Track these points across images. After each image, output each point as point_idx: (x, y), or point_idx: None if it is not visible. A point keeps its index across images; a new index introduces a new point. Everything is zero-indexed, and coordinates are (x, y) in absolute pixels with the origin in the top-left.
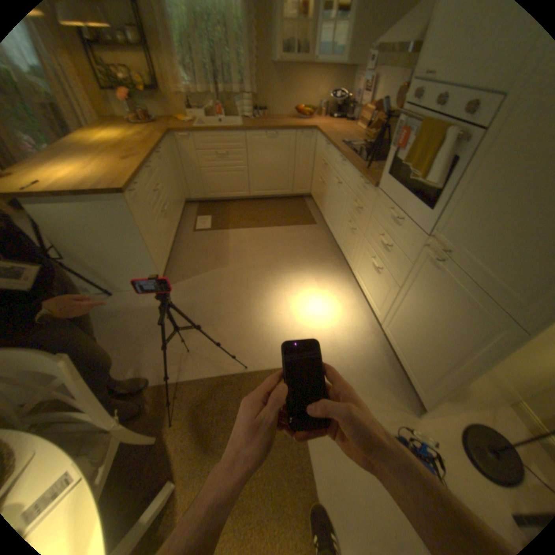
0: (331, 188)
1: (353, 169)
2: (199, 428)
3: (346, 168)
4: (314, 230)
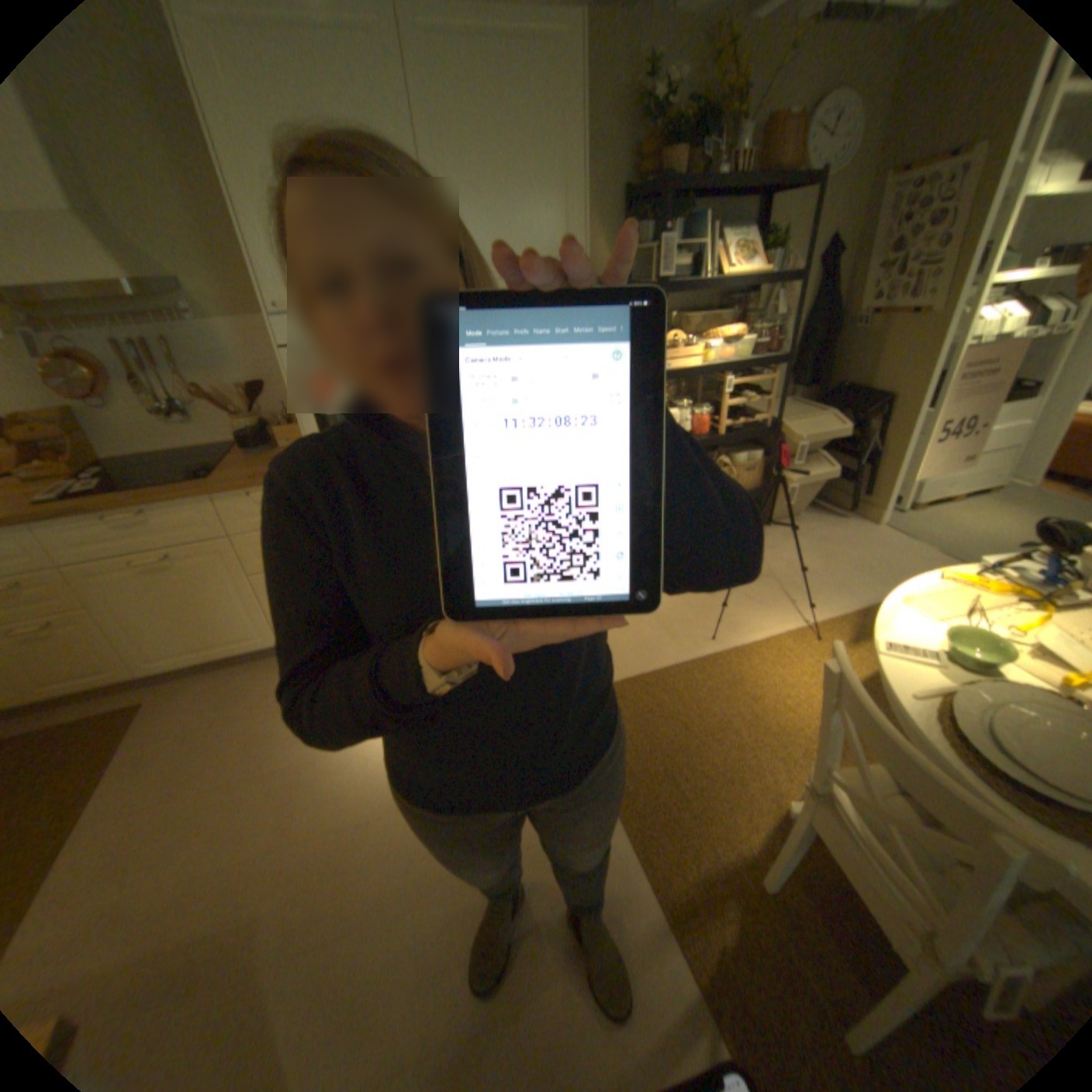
0: (113, 598)
1: (192, 503)
2: (705, 808)
3: (155, 520)
4: (161, 709)
